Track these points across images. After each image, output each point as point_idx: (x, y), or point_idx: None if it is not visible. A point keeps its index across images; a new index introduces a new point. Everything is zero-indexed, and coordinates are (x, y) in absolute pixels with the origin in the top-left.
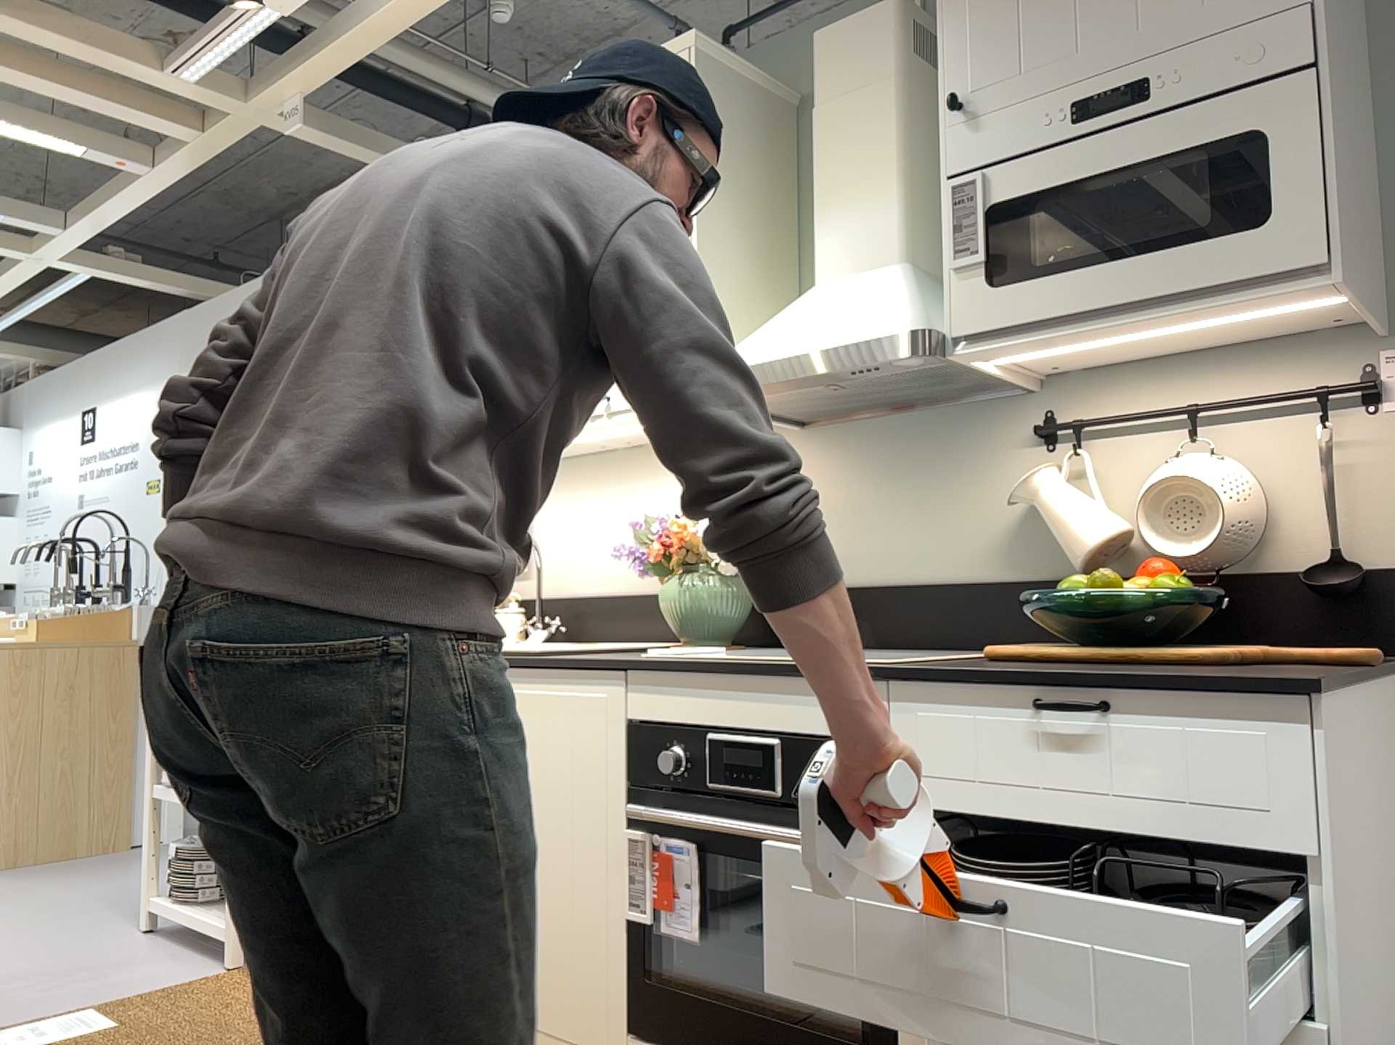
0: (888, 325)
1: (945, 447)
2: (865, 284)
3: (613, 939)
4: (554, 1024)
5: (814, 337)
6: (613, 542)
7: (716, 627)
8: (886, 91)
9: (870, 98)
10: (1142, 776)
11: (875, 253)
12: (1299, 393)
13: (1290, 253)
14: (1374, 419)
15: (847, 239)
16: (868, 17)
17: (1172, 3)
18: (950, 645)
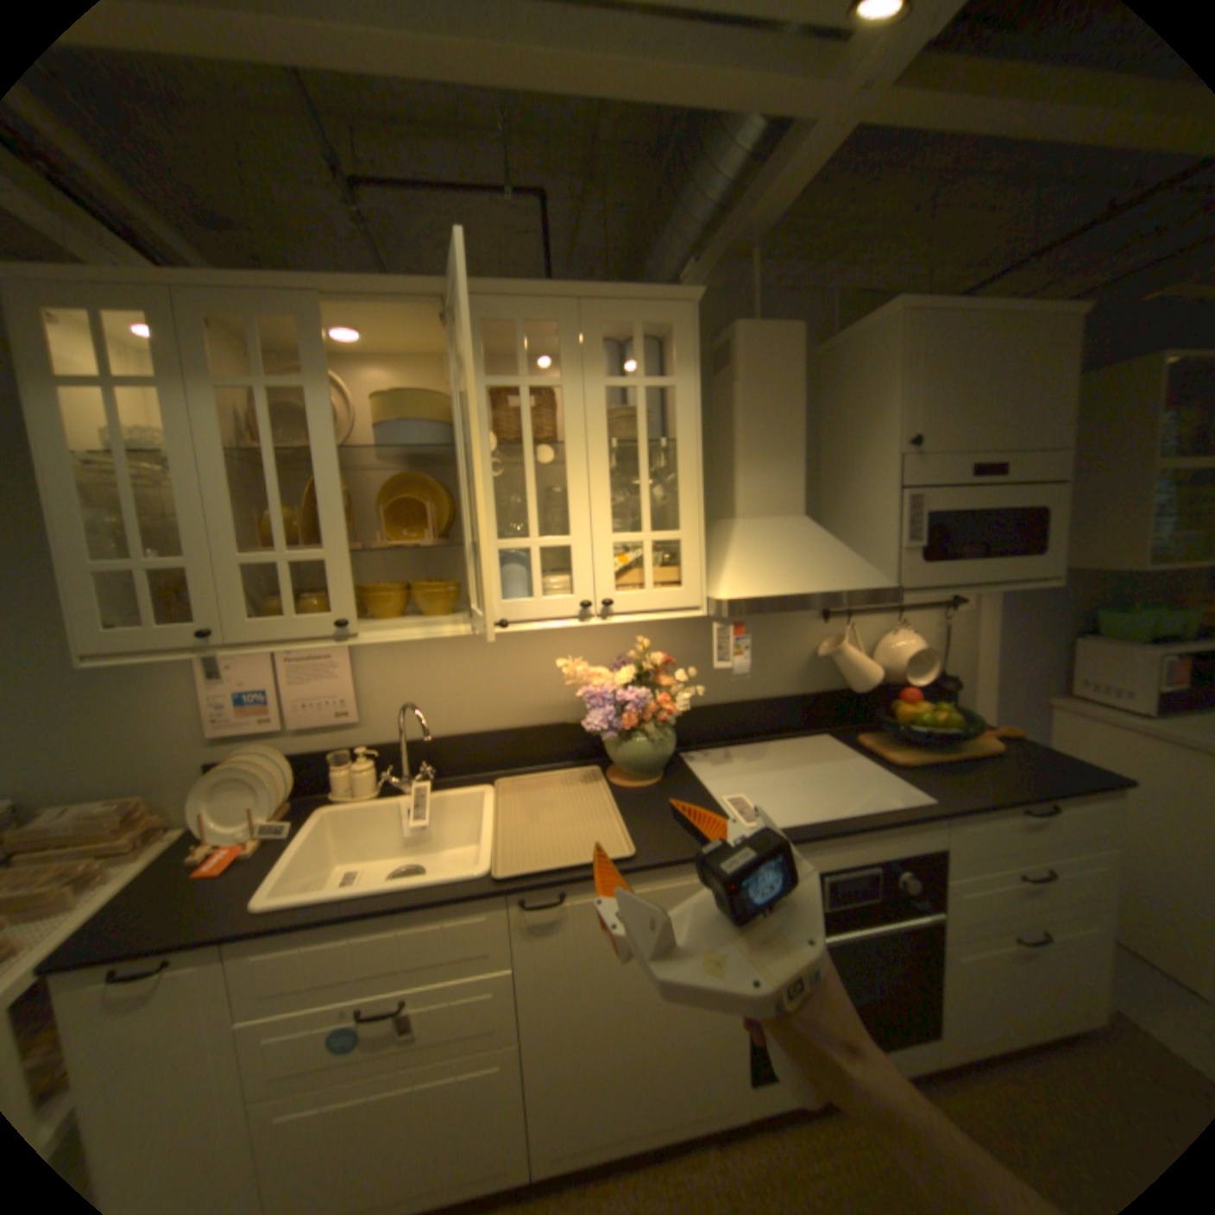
0: (870, 578)
1: (769, 619)
2: (798, 530)
3: (738, 1038)
4: (677, 1120)
5: (813, 577)
6: (477, 687)
7: (655, 760)
8: (800, 390)
9: (789, 390)
10: (1067, 837)
11: (790, 505)
12: (944, 604)
13: (1054, 570)
14: (957, 615)
15: (769, 490)
16: (789, 326)
17: (1025, 425)
18: (772, 734)
